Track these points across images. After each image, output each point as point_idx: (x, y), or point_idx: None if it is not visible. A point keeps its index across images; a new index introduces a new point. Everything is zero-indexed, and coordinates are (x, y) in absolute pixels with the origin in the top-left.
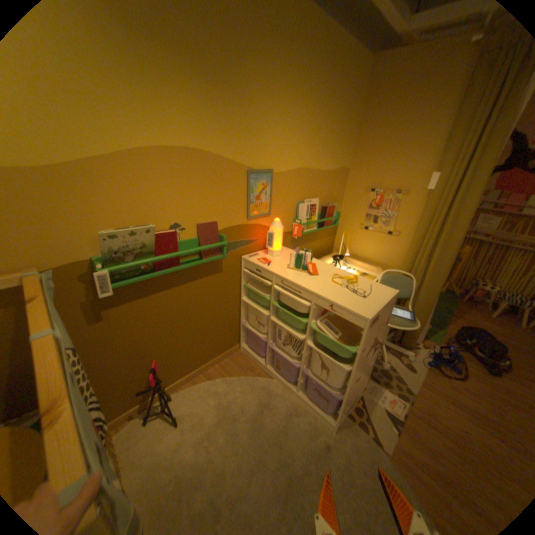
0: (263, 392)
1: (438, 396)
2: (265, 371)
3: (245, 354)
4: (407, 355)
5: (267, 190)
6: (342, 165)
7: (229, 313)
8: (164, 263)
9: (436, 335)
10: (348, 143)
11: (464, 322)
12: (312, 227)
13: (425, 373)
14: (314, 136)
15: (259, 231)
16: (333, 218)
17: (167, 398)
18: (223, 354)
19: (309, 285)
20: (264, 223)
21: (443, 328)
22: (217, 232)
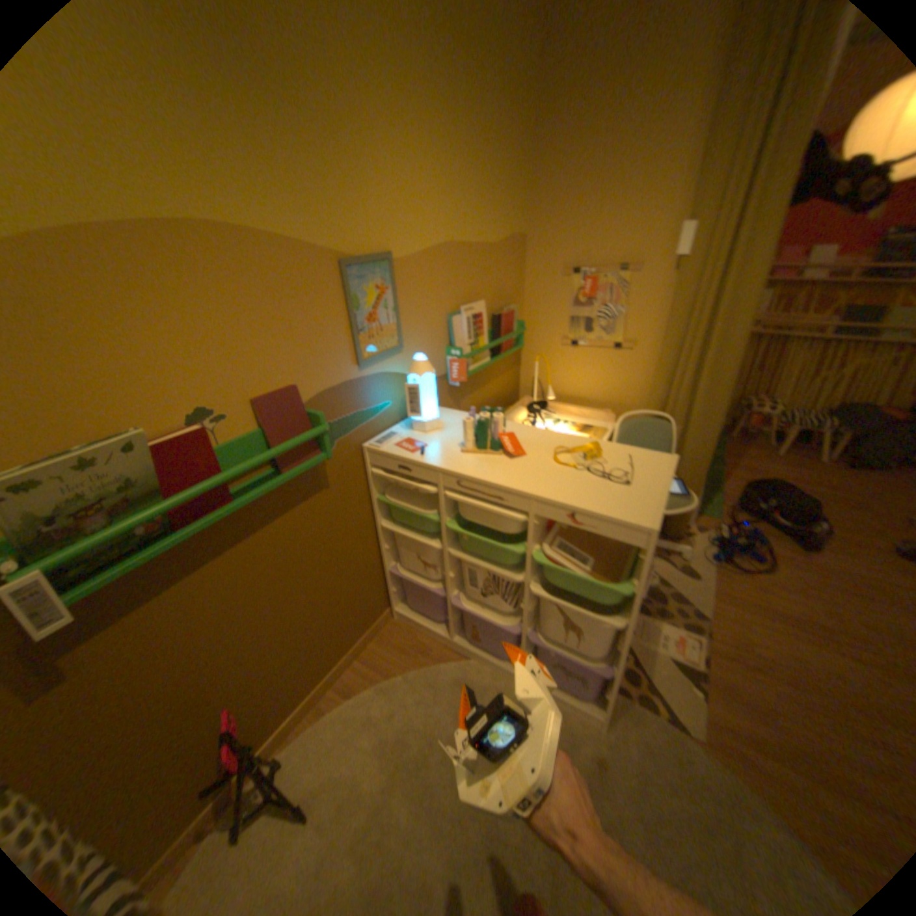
0: (458, 692)
1: (743, 610)
2: (451, 648)
3: (405, 624)
4: (679, 552)
5: (389, 299)
6: (515, 230)
7: (360, 560)
8: (193, 505)
9: (710, 504)
10: (519, 184)
11: (743, 472)
12: (482, 358)
13: (714, 576)
14: (460, 173)
15: (387, 386)
16: (515, 335)
17: (270, 765)
18: (363, 638)
19: (518, 482)
20: (394, 369)
21: (717, 491)
22: (302, 409)
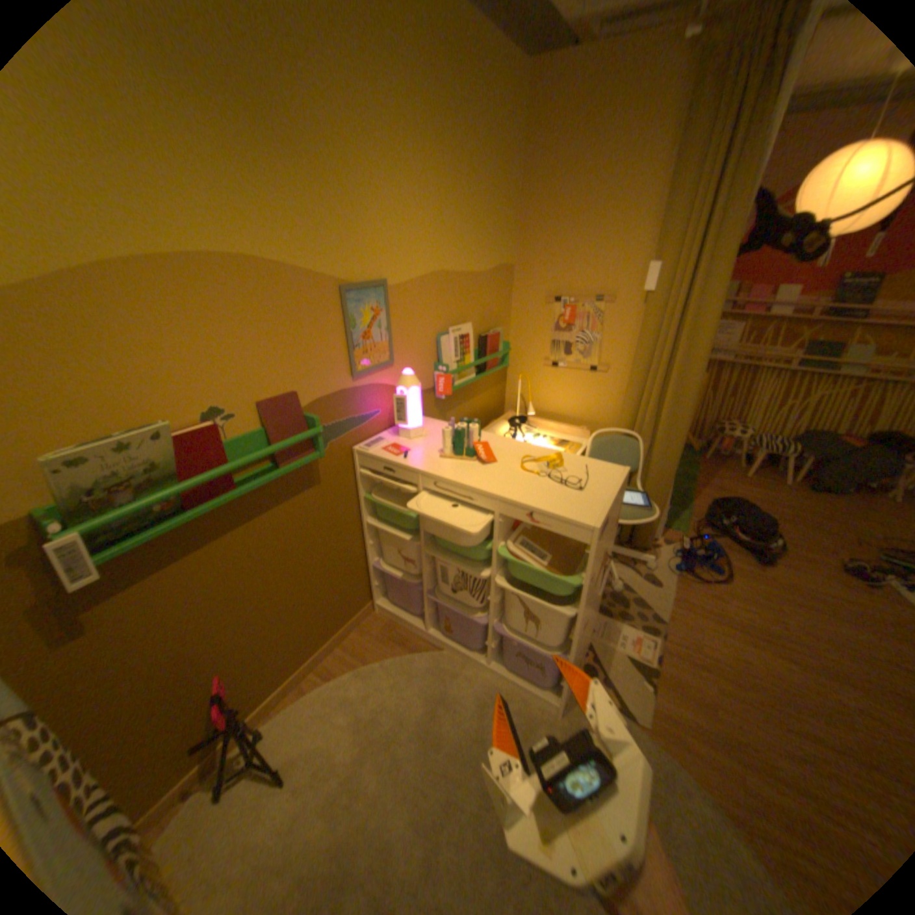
0: (429, 678)
1: (697, 616)
2: (426, 639)
3: (385, 617)
4: (644, 561)
5: (381, 320)
6: (502, 261)
7: (346, 553)
8: (202, 490)
9: (678, 519)
10: (506, 220)
11: (712, 491)
12: (467, 374)
13: (674, 584)
14: (451, 212)
15: (377, 396)
16: (499, 354)
17: (253, 736)
18: (345, 627)
19: (485, 484)
20: (384, 381)
21: (685, 507)
22: (300, 412)
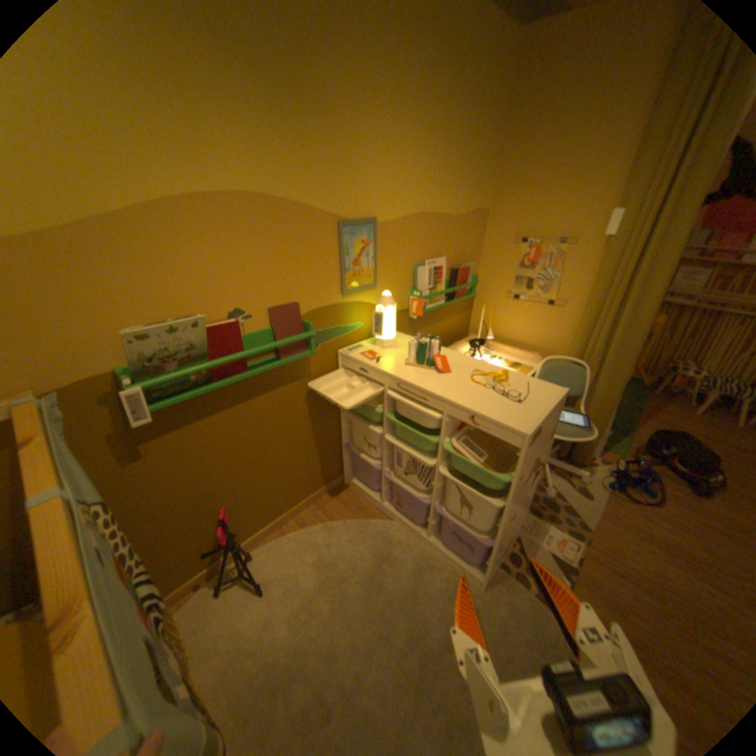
0: (379, 540)
1: (624, 530)
2: (381, 510)
3: (351, 488)
4: (580, 476)
5: (369, 250)
6: (478, 205)
7: (325, 433)
8: (224, 369)
9: (619, 444)
10: (485, 170)
11: (657, 423)
12: (437, 300)
13: (606, 500)
14: (435, 163)
15: (361, 311)
16: (467, 285)
17: (245, 557)
18: (320, 490)
19: (438, 389)
20: (367, 300)
21: (628, 434)
22: (299, 318)
